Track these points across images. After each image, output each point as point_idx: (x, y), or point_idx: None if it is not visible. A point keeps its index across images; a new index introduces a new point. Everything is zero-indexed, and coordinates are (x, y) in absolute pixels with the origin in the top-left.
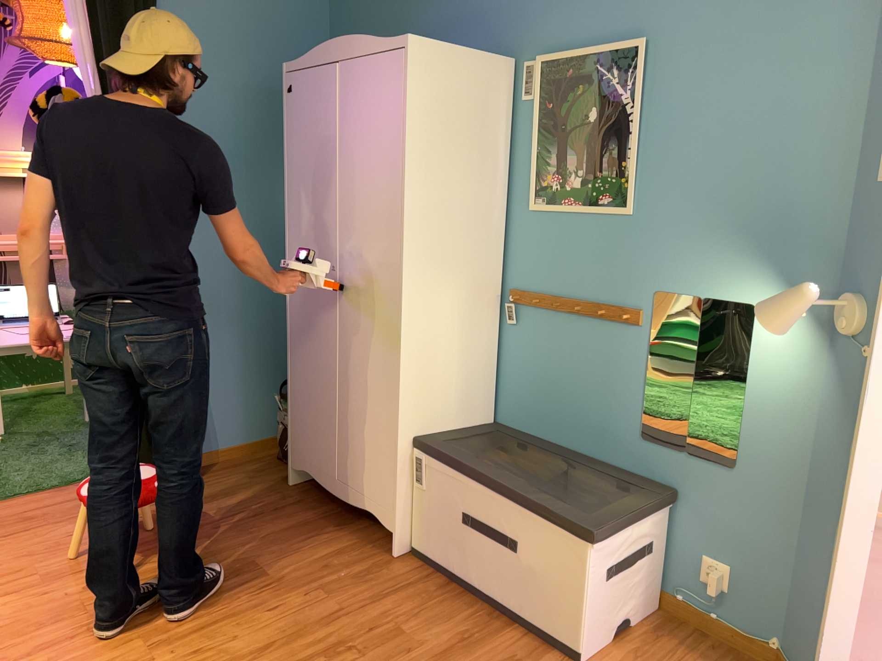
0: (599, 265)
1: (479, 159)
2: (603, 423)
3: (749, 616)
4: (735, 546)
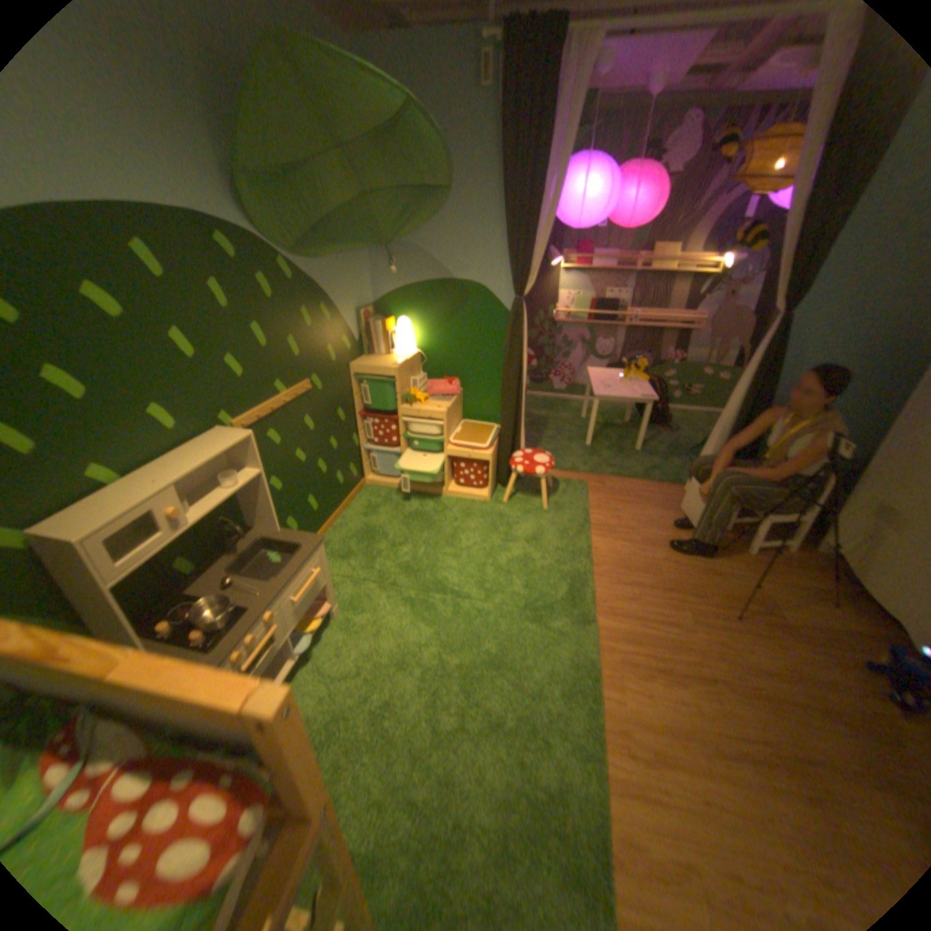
0: None
1: None
2: None
3: None
4: None
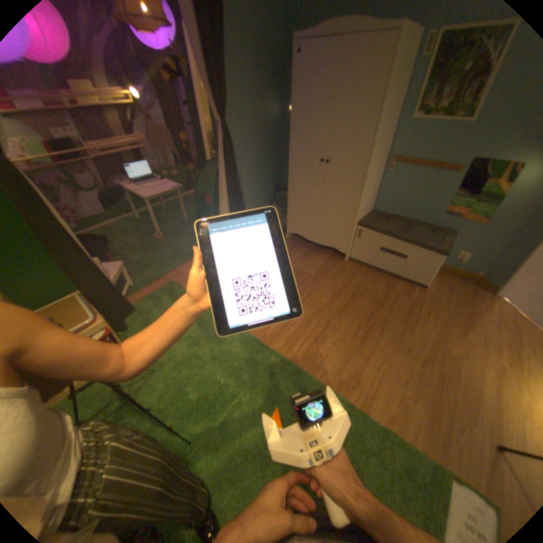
0: (447, 145)
1: (401, 92)
2: (429, 209)
3: (474, 267)
4: (477, 248)
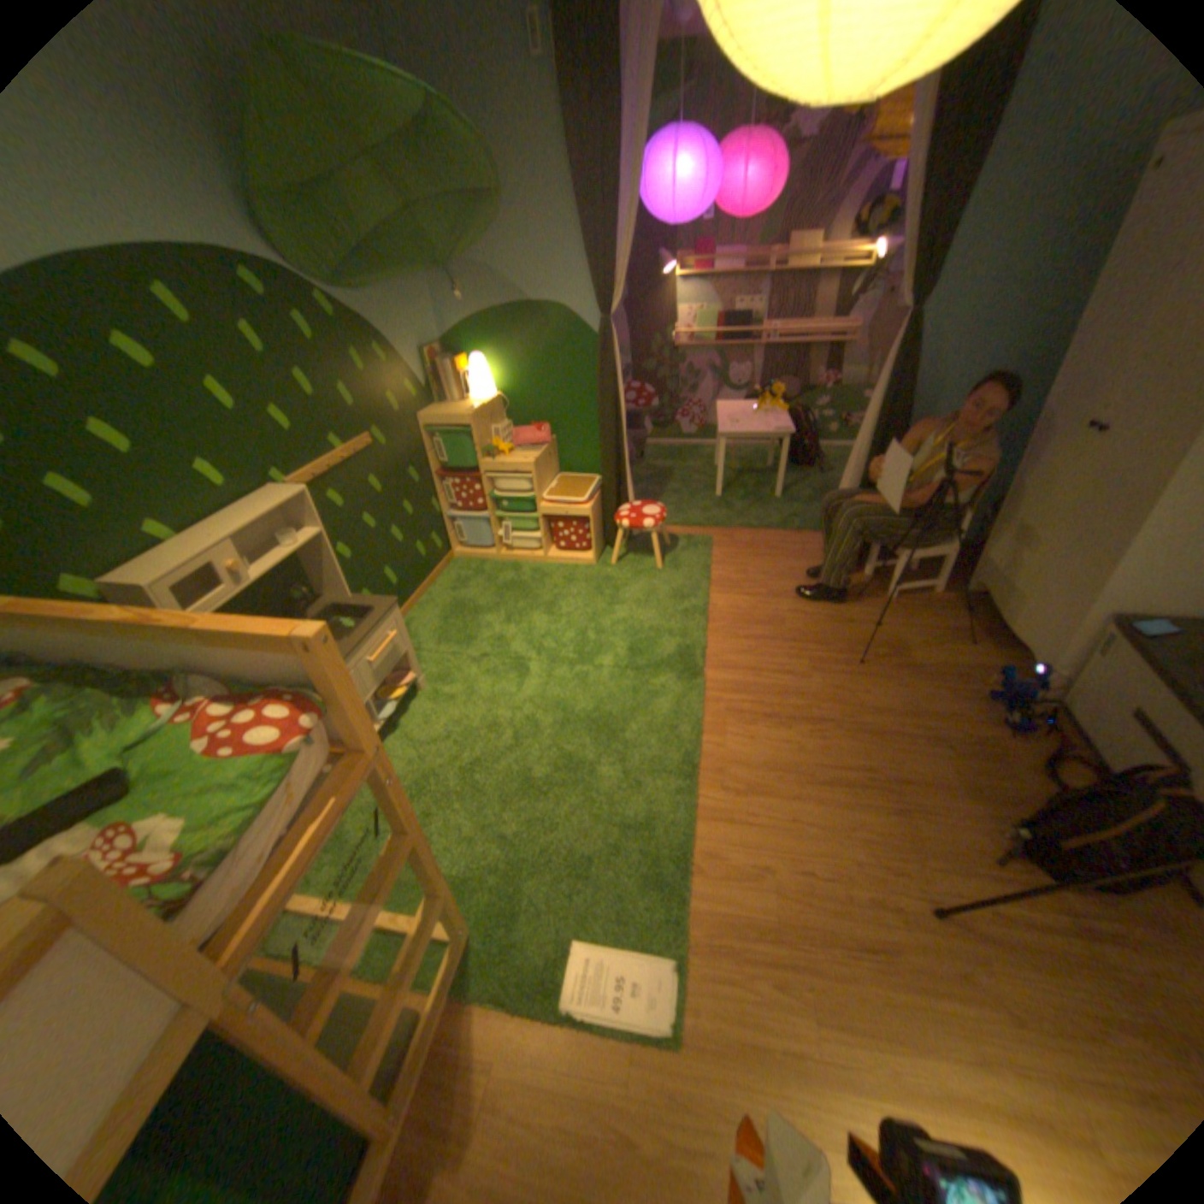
0: None
1: None
2: None
3: None
4: None
